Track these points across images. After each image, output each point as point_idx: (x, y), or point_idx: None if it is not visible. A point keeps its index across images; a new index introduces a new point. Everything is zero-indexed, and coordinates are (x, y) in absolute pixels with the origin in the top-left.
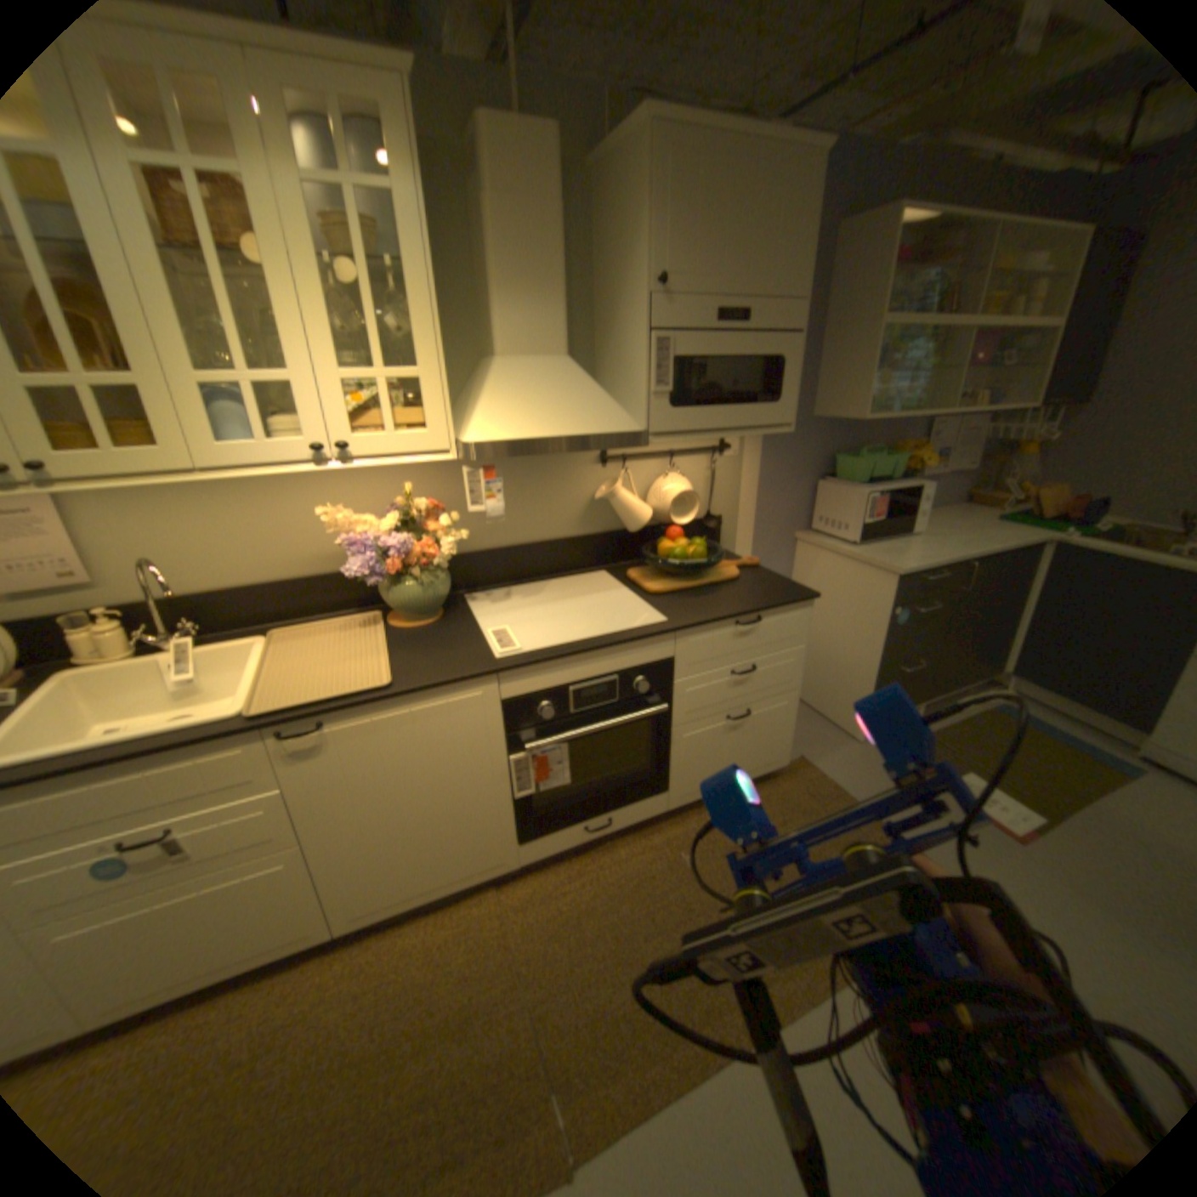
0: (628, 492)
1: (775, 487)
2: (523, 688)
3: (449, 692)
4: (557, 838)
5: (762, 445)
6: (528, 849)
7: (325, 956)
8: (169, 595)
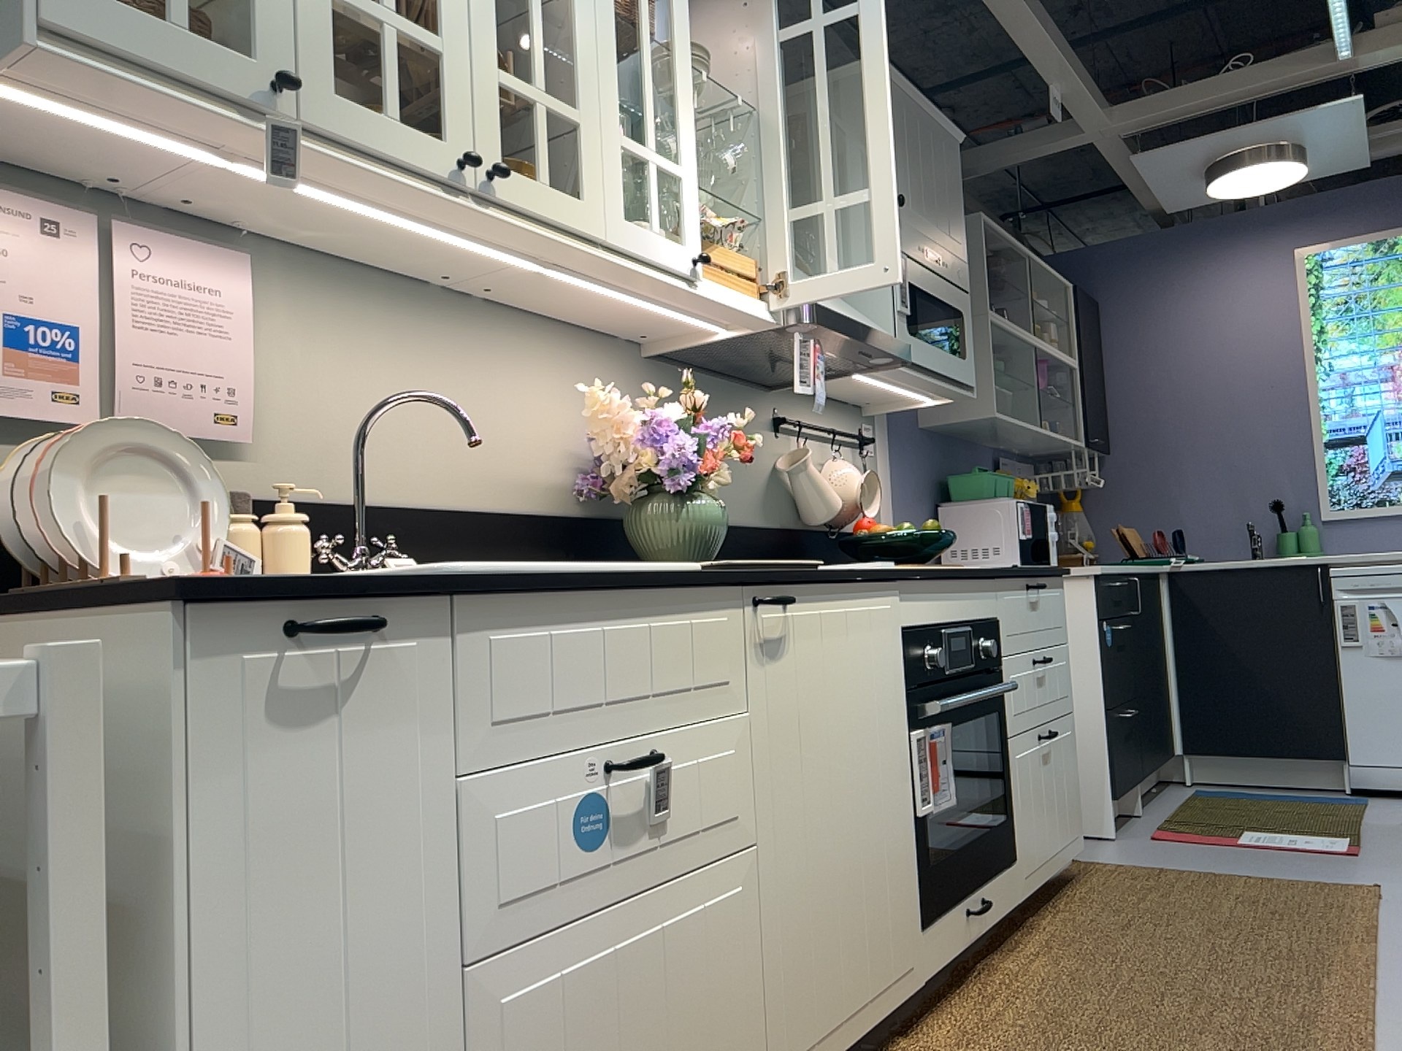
0: (818, 465)
1: (908, 507)
2: (916, 614)
3: (871, 593)
4: (949, 921)
5: (892, 449)
6: (929, 938)
7: None
8: (337, 499)
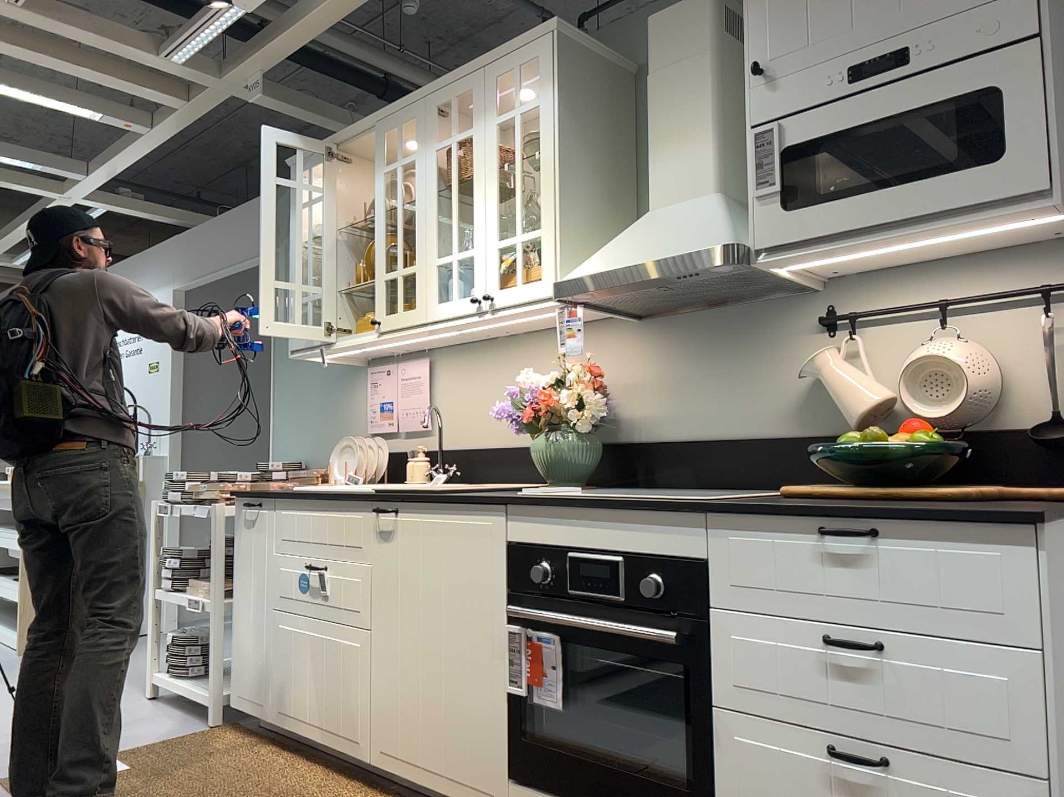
0: (842, 363)
1: None
2: (525, 533)
3: (468, 512)
4: None
5: None
6: (518, 794)
7: (368, 787)
8: (458, 447)
